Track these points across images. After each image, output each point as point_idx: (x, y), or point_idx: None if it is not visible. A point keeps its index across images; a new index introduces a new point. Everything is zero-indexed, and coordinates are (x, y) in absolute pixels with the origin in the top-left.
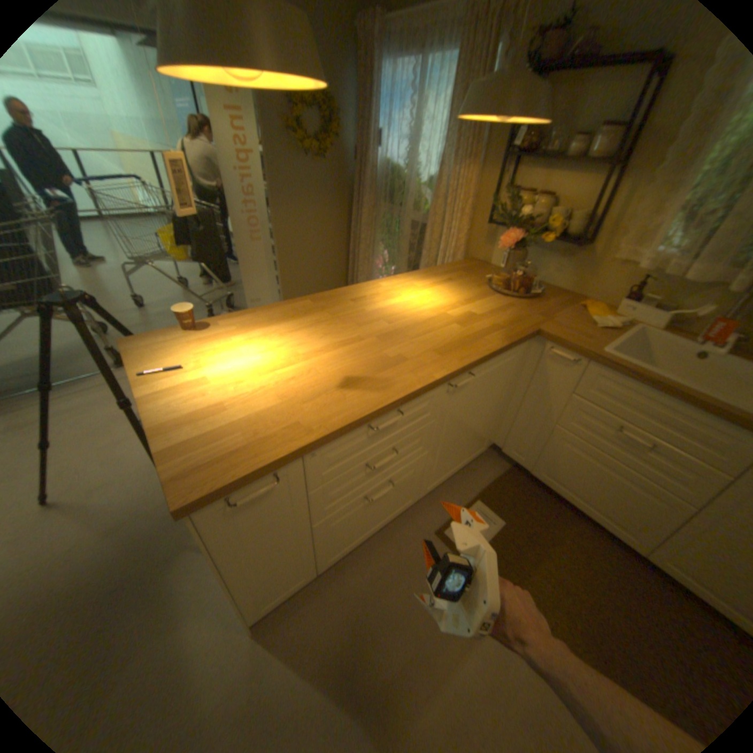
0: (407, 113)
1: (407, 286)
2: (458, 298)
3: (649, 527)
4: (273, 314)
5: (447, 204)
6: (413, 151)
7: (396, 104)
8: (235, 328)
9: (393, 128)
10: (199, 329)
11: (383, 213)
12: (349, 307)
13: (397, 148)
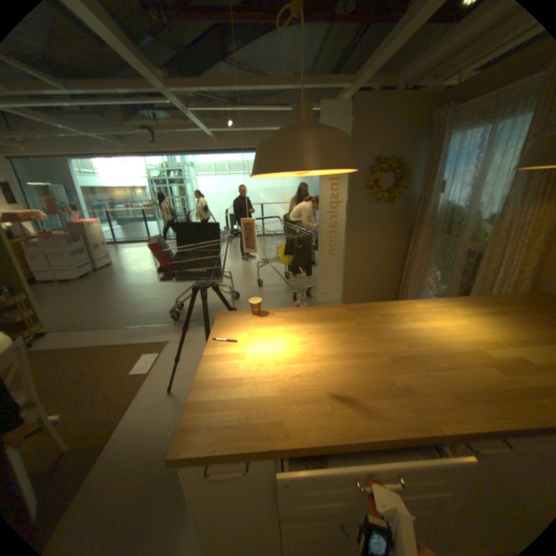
0: (473, 165)
1: (446, 311)
2: (510, 337)
3: None
4: (313, 314)
5: (511, 237)
6: (476, 194)
7: (462, 160)
8: (282, 320)
9: (458, 177)
10: (261, 315)
11: (440, 240)
12: (376, 321)
13: (460, 191)
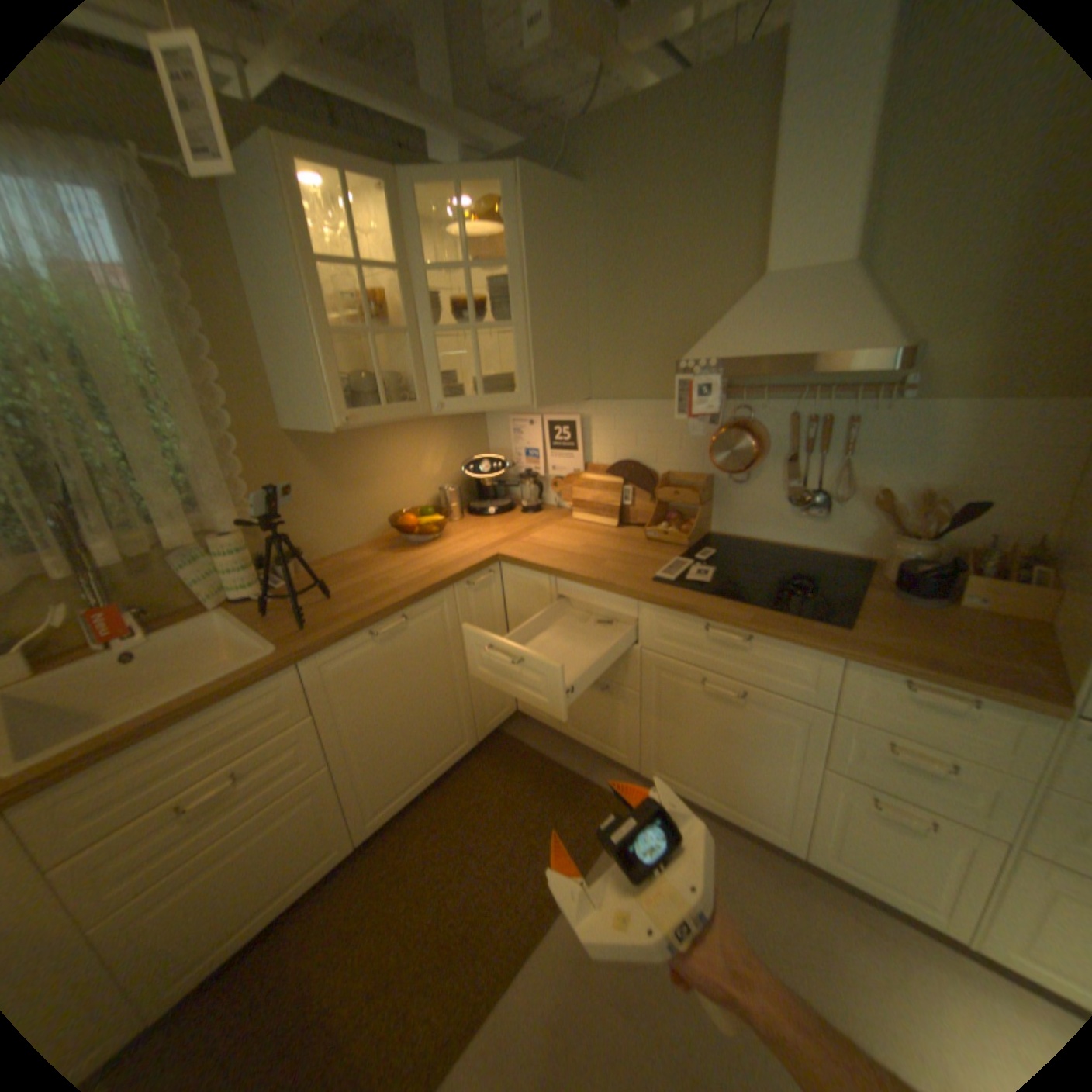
0: None
1: None
2: None
3: (323, 831)
4: None
5: None
6: None
7: None
8: None
9: None
10: None
11: None
12: None
13: None
